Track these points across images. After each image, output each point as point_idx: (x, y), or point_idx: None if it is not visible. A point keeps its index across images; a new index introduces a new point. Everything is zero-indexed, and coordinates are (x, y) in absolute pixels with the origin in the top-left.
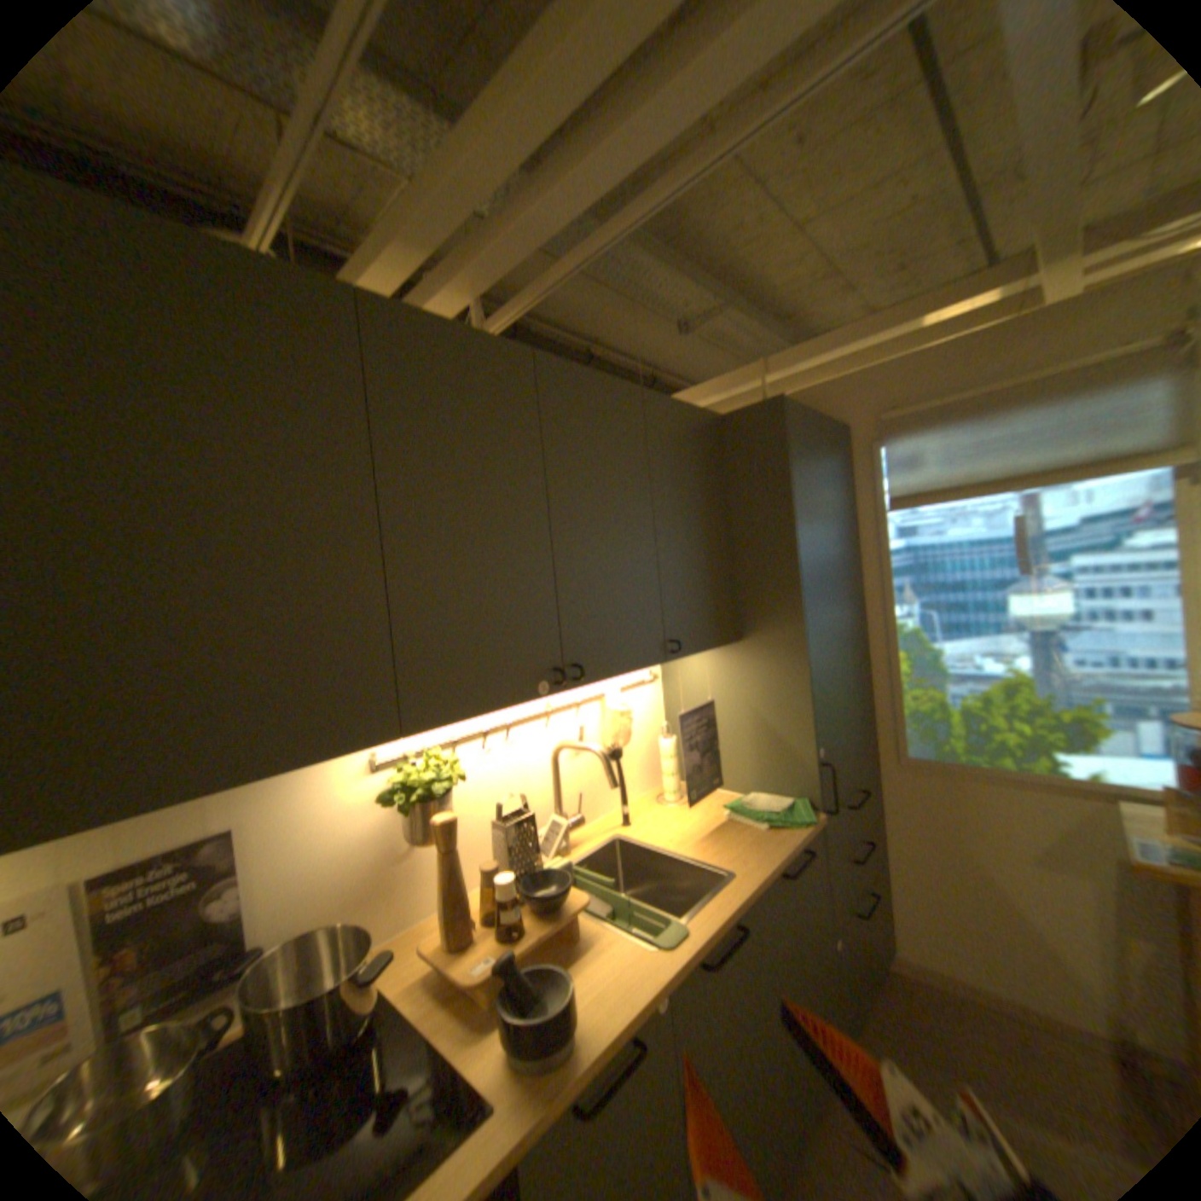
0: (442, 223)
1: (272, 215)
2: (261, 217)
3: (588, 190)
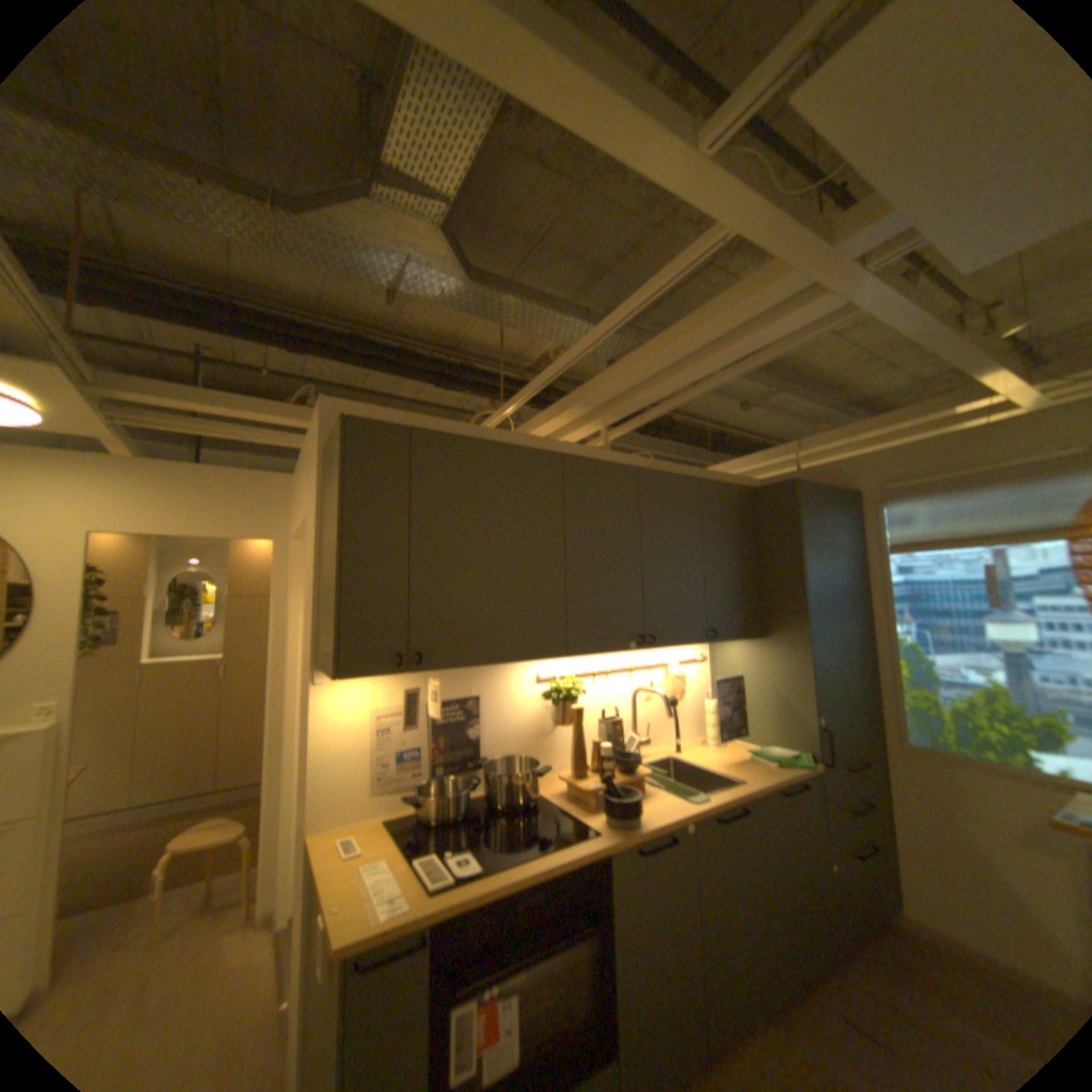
0: (594, 403)
1: (516, 406)
2: (510, 406)
3: (671, 388)
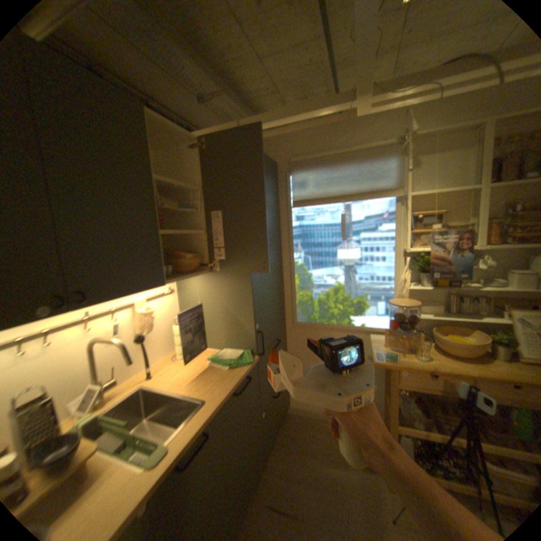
0: None
1: None
2: None
3: None
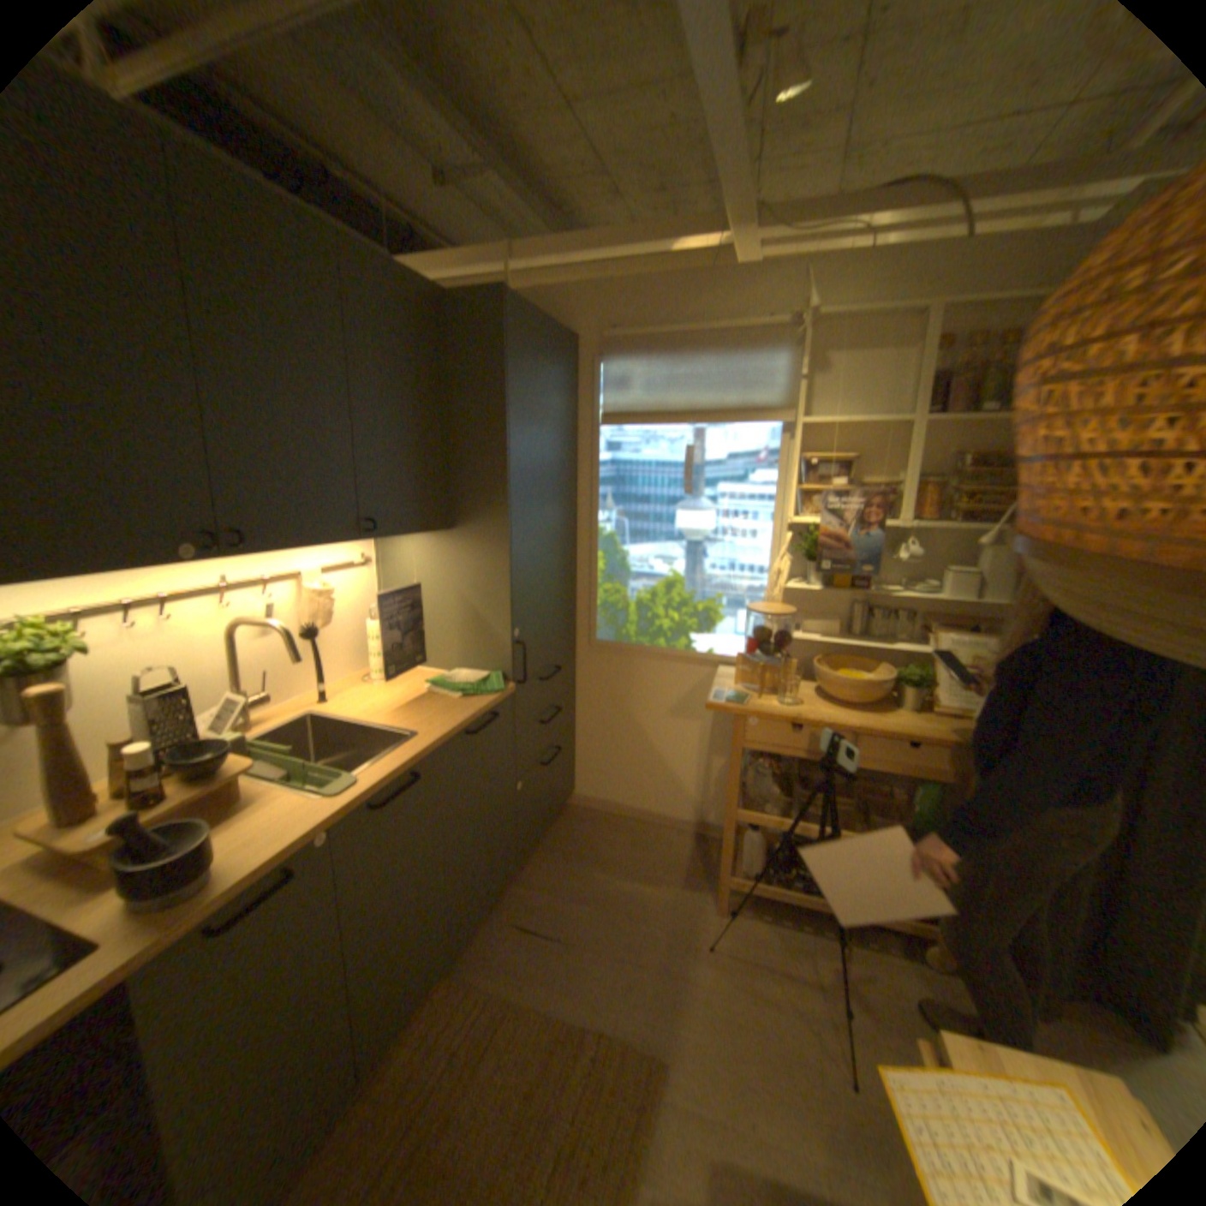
0: None
1: None
2: None
3: None
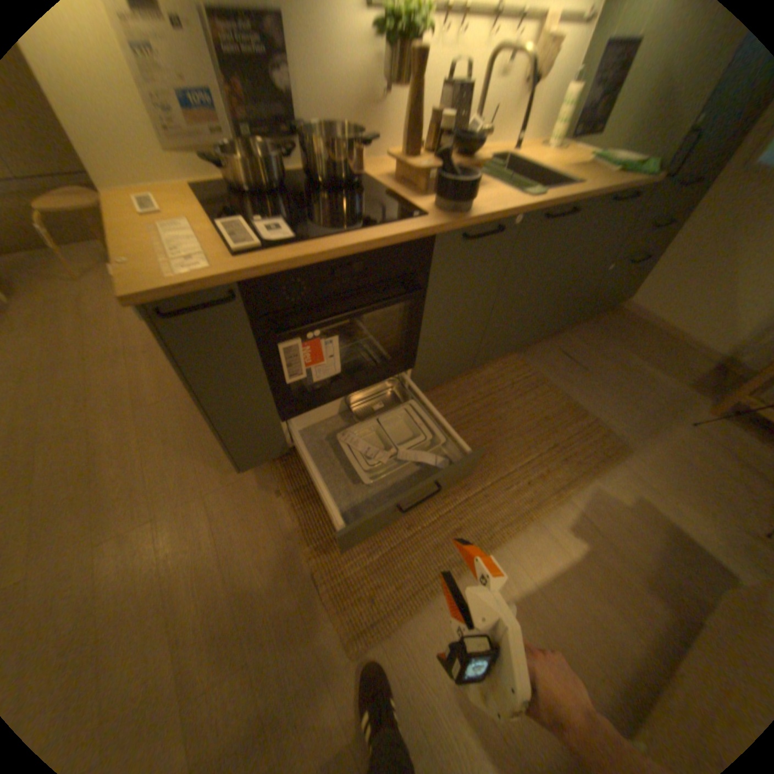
0: None
1: None
2: None
3: None
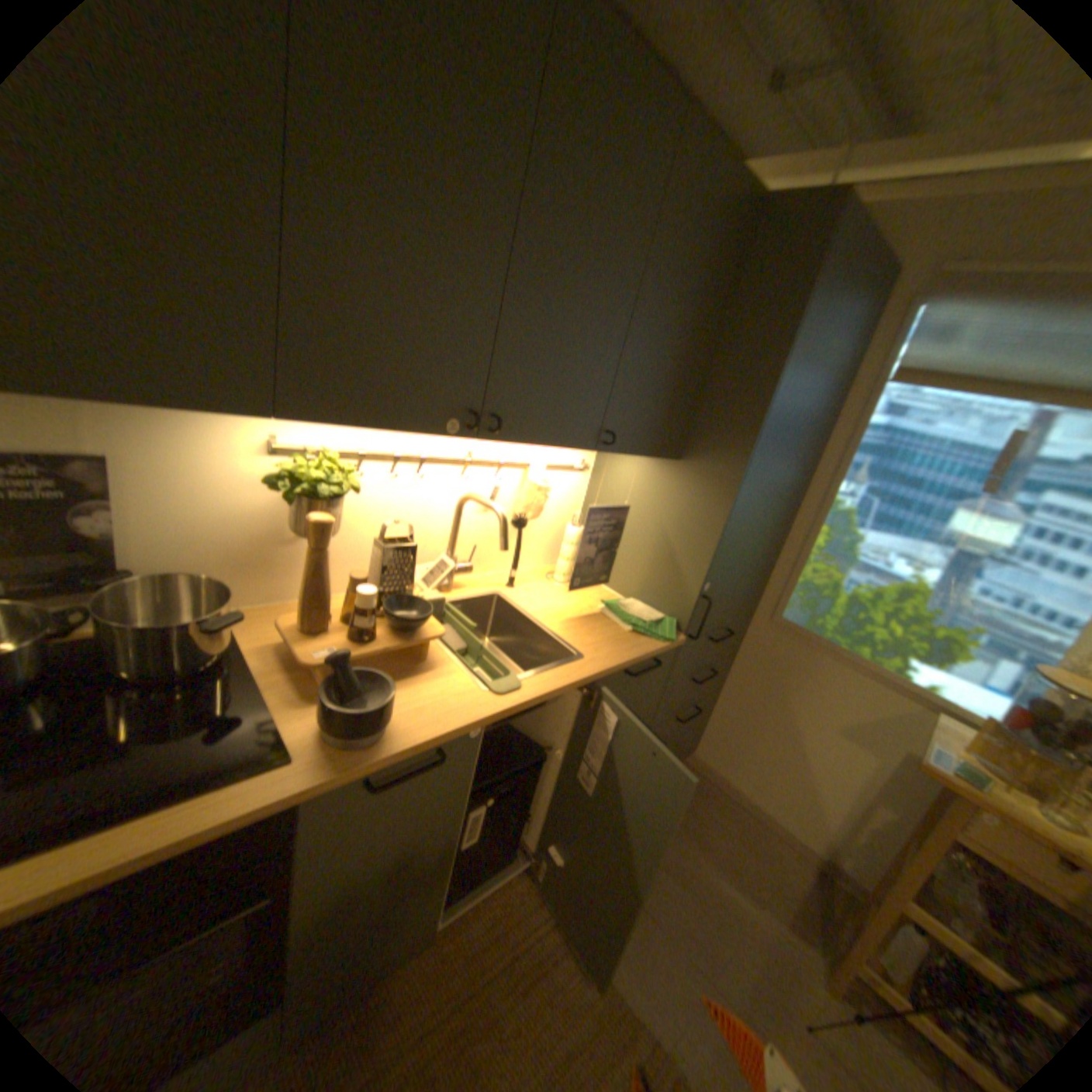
0: None
1: None
2: None
3: None
